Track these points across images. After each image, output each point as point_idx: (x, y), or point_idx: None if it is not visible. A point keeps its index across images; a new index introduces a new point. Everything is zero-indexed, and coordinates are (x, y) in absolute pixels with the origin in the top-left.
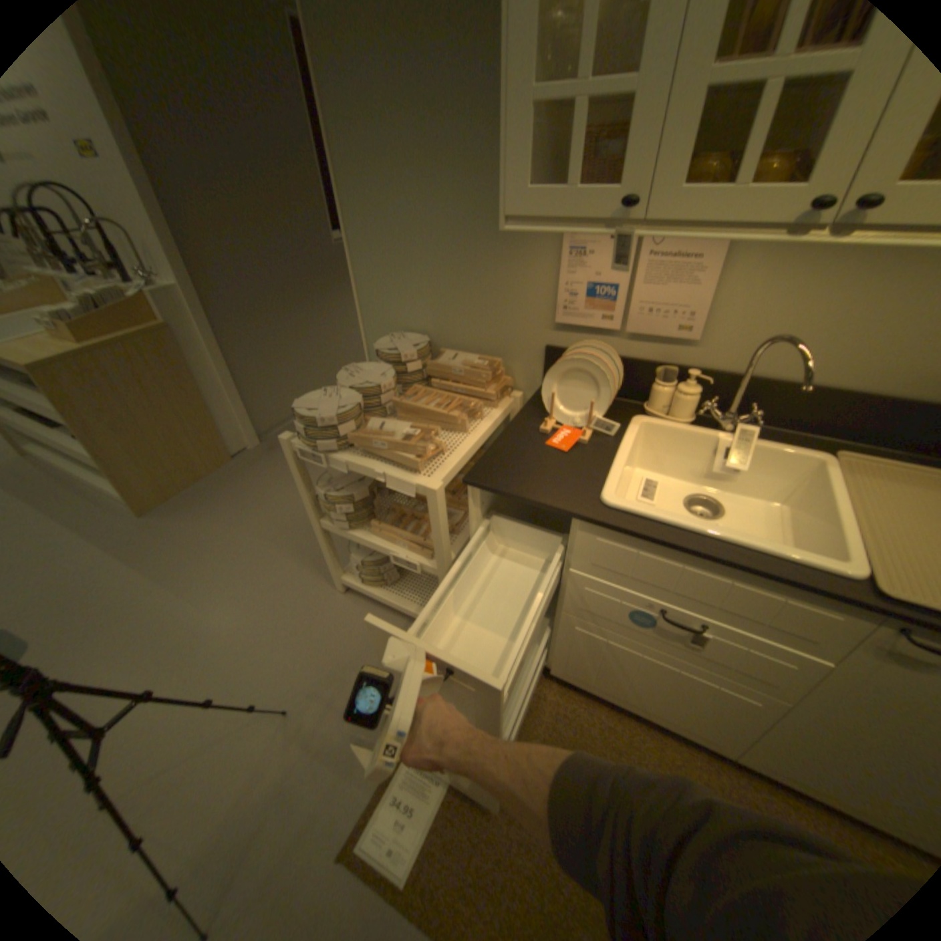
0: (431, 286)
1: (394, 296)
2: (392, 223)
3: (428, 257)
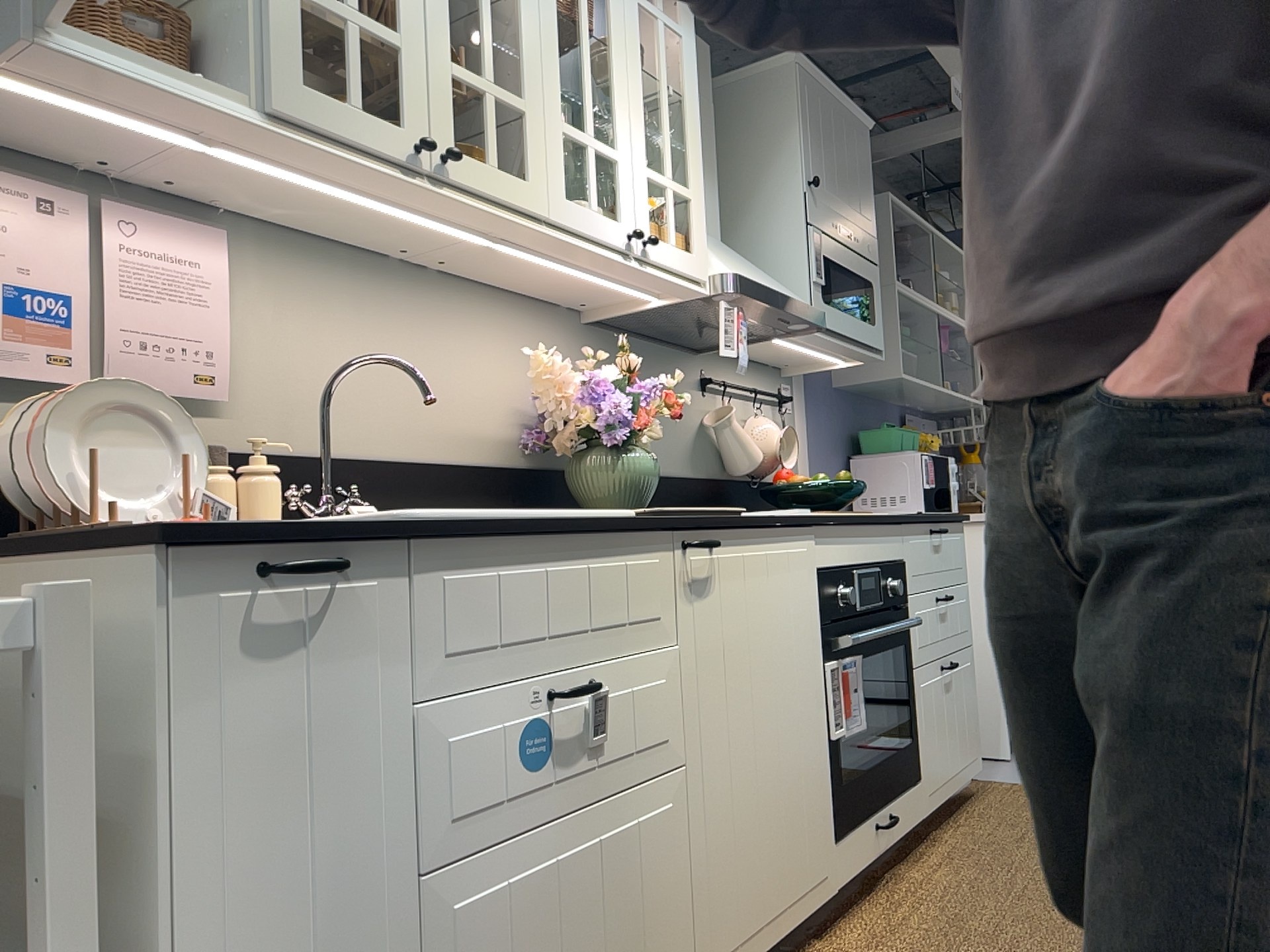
0: None
1: None
2: None
3: None
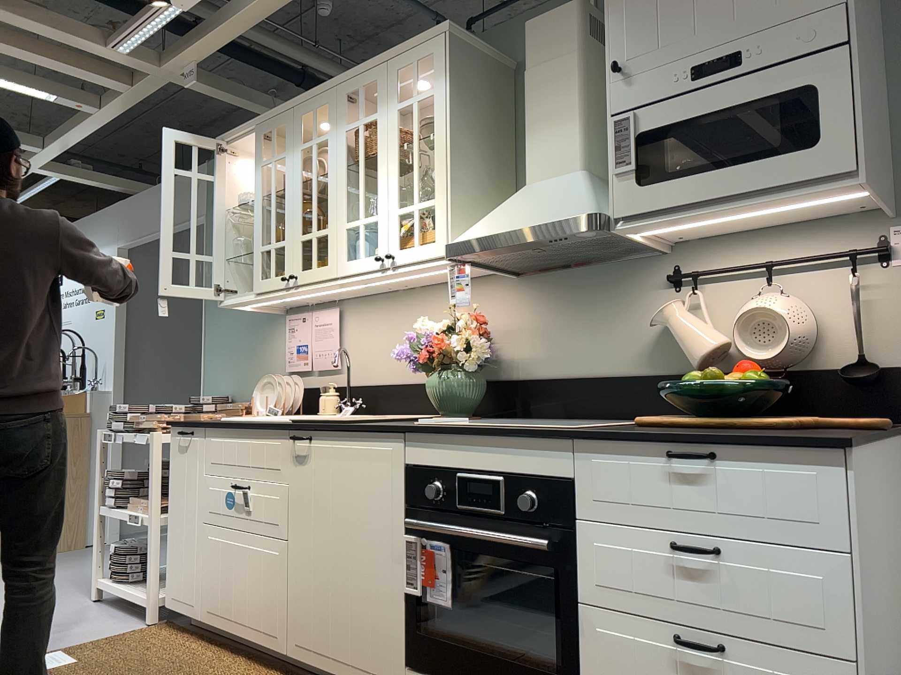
0: (237, 363)
1: (221, 373)
2: (225, 330)
3: (238, 346)
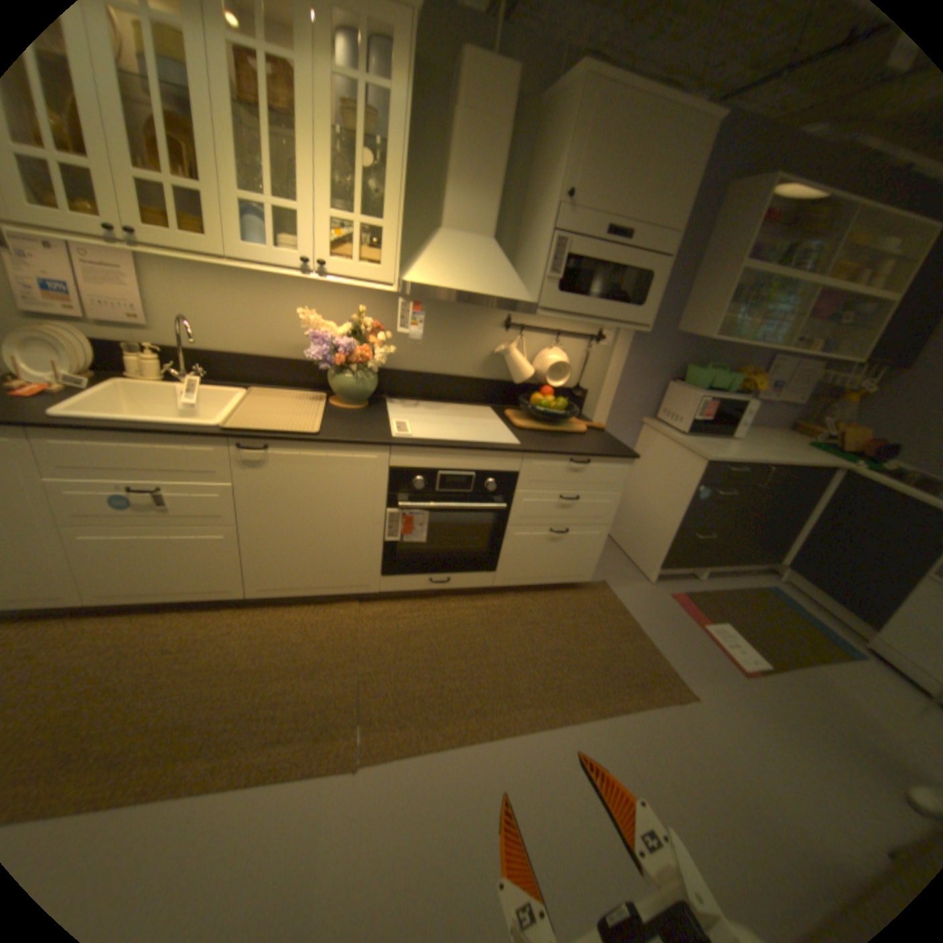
0: None
1: None
2: None
3: None
